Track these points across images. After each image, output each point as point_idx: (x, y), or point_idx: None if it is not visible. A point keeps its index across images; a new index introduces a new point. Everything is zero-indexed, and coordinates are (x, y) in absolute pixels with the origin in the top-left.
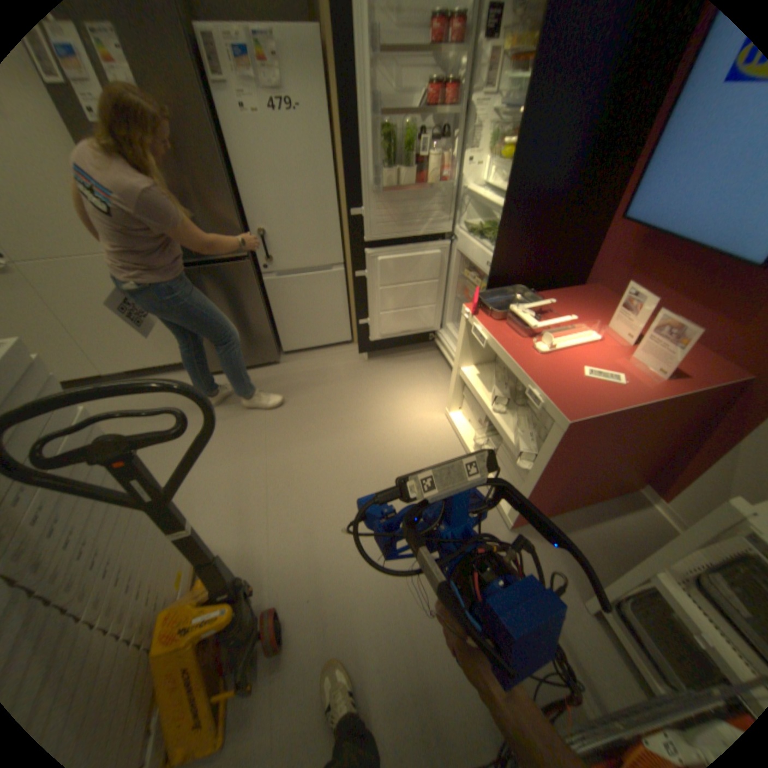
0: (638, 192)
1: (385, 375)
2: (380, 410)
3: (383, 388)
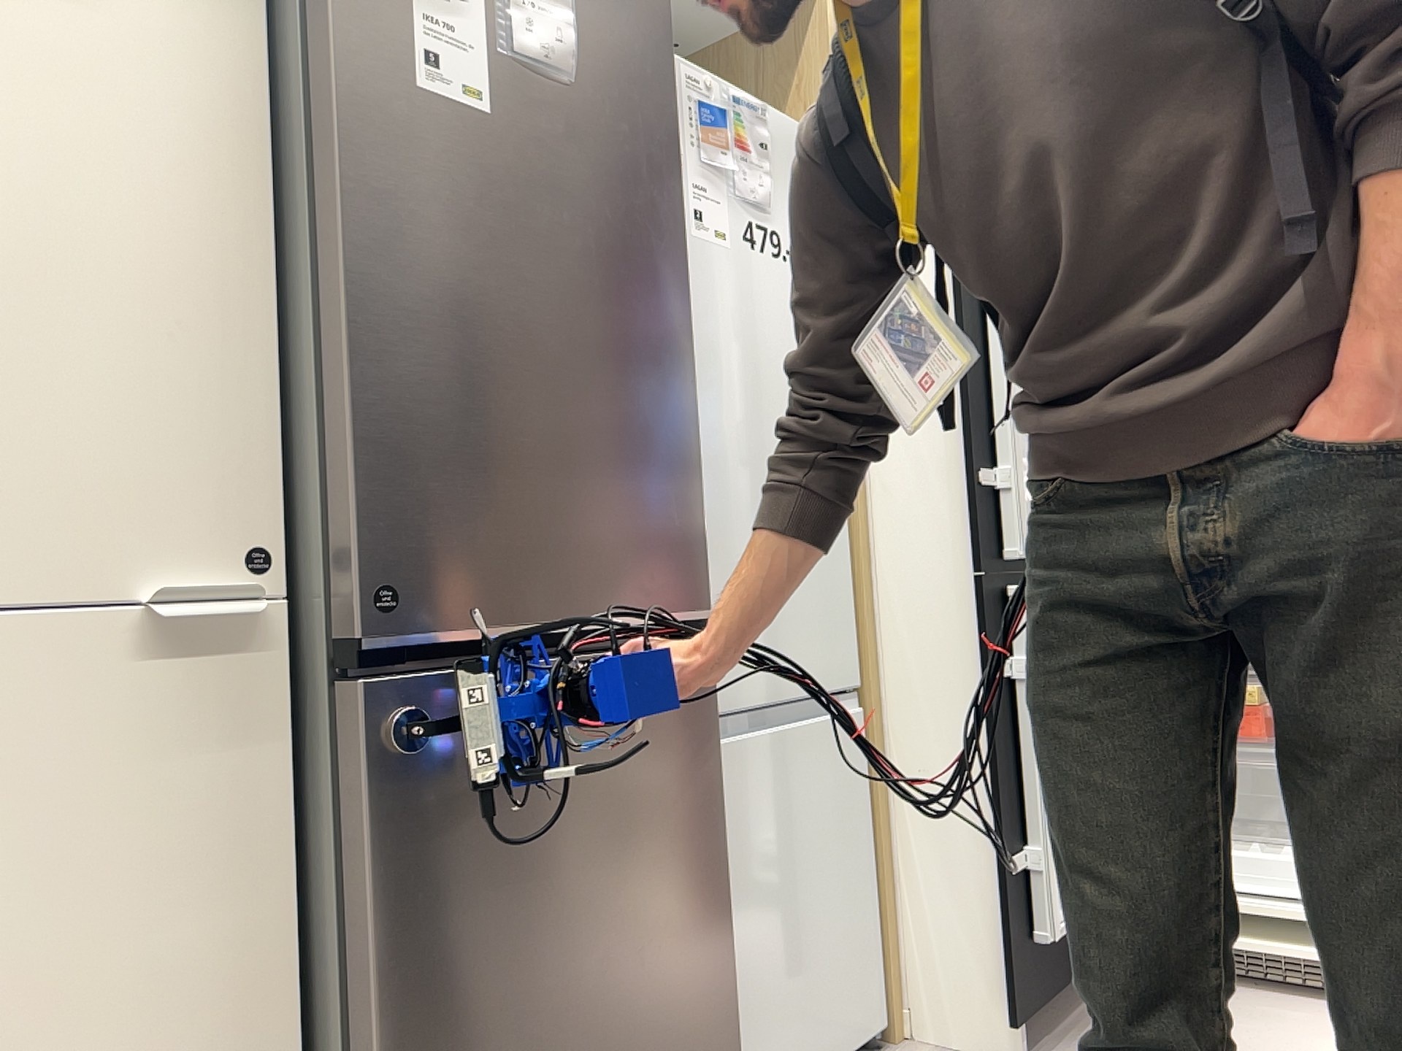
0: None
1: None
2: None
3: None
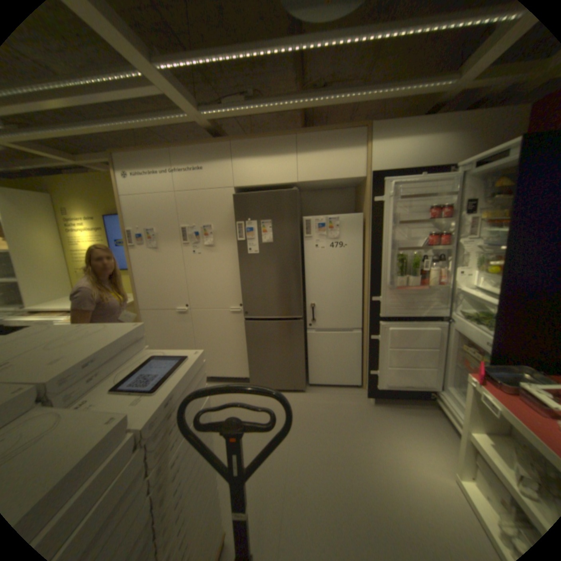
0: None
1: (391, 422)
2: (387, 457)
3: (390, 435)
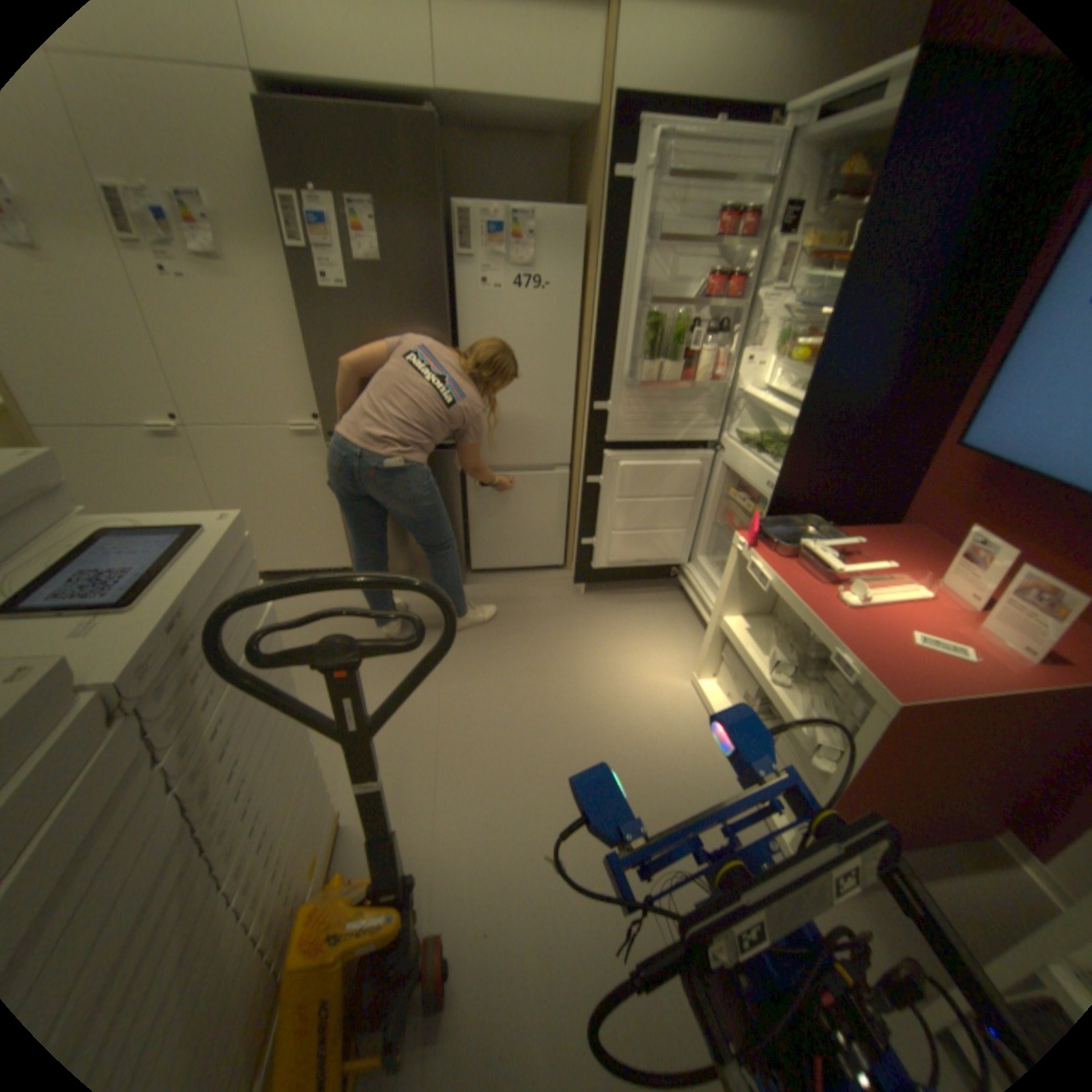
0: (979, 415)
1: (608, 616)
2: (600, 665)
3: (605, 634)
